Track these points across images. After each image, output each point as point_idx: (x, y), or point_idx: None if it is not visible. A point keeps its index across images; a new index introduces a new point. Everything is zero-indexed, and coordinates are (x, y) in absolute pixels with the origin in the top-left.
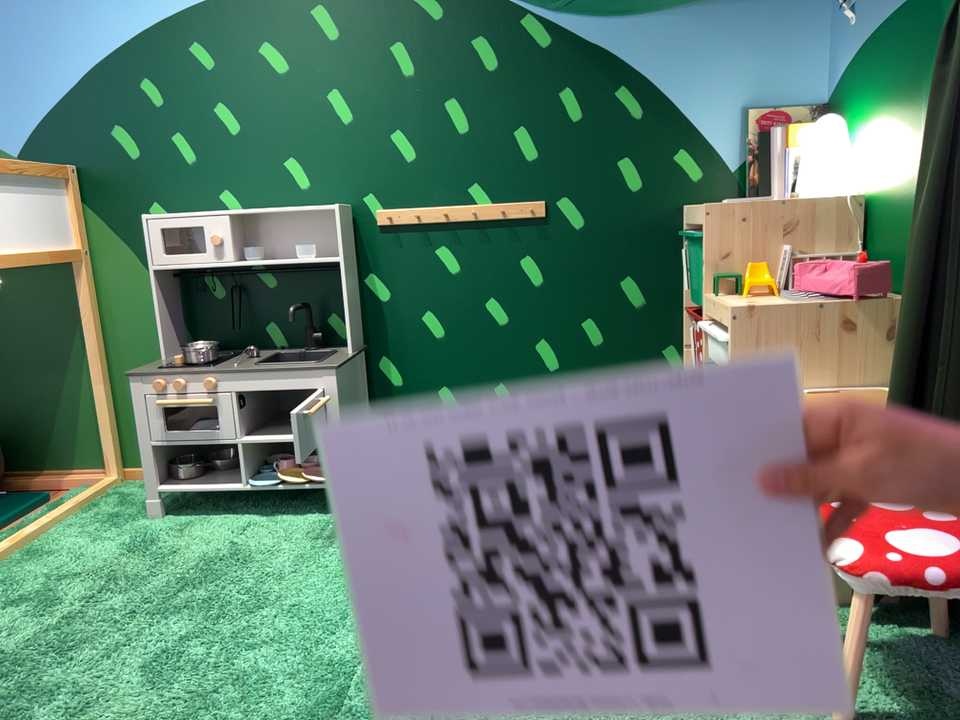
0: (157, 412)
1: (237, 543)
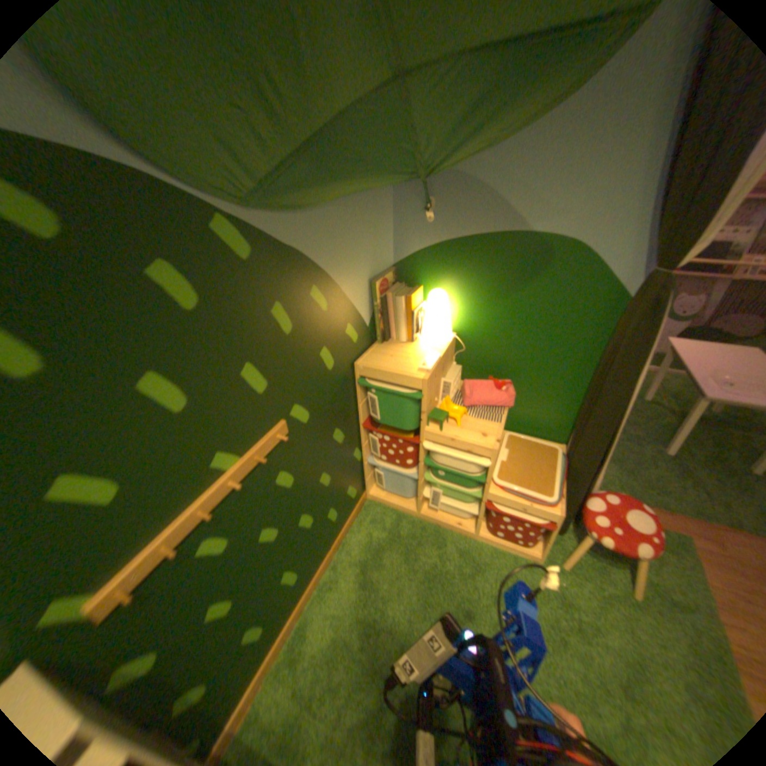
0: None
1: None
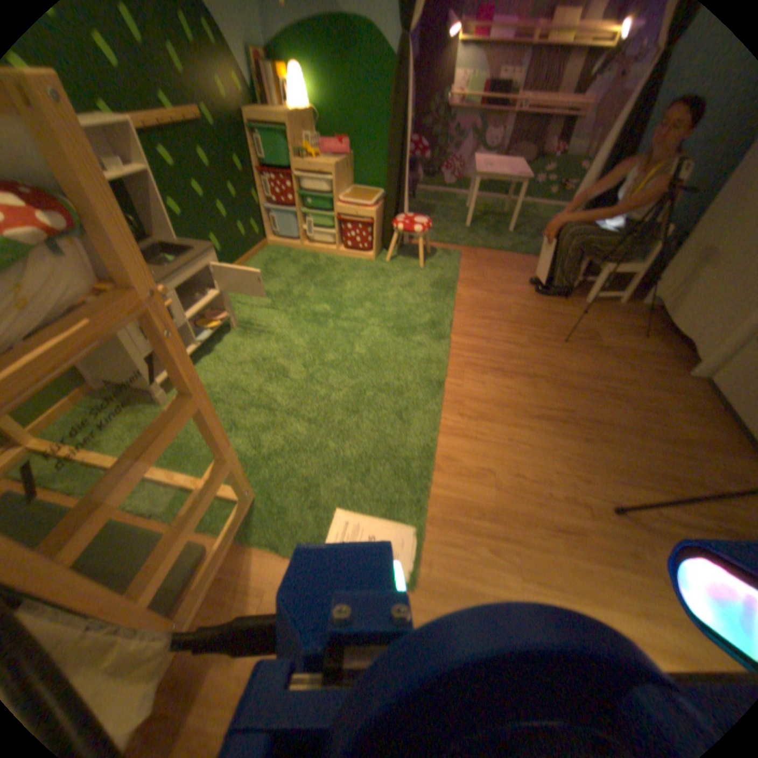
0: (131, 329)
1: (232, 361)
